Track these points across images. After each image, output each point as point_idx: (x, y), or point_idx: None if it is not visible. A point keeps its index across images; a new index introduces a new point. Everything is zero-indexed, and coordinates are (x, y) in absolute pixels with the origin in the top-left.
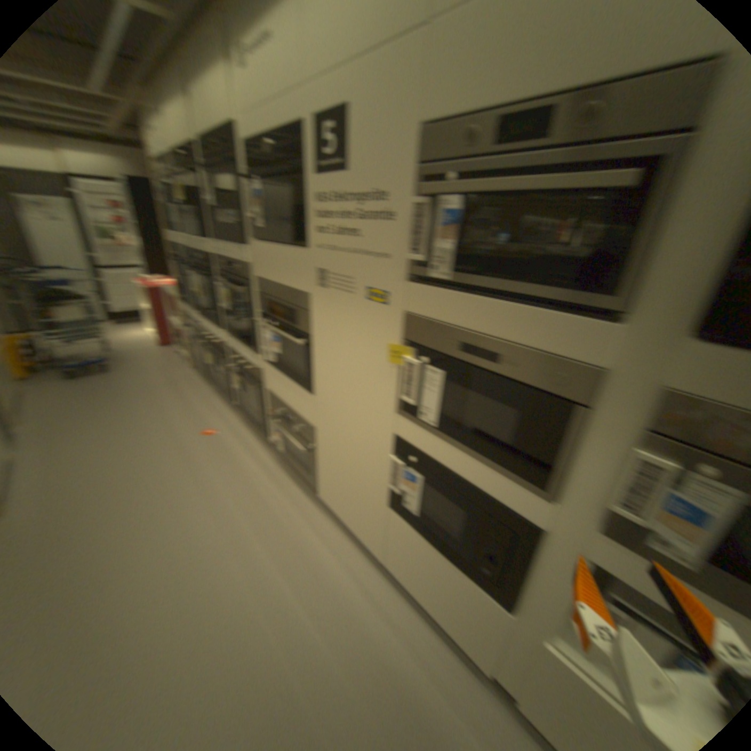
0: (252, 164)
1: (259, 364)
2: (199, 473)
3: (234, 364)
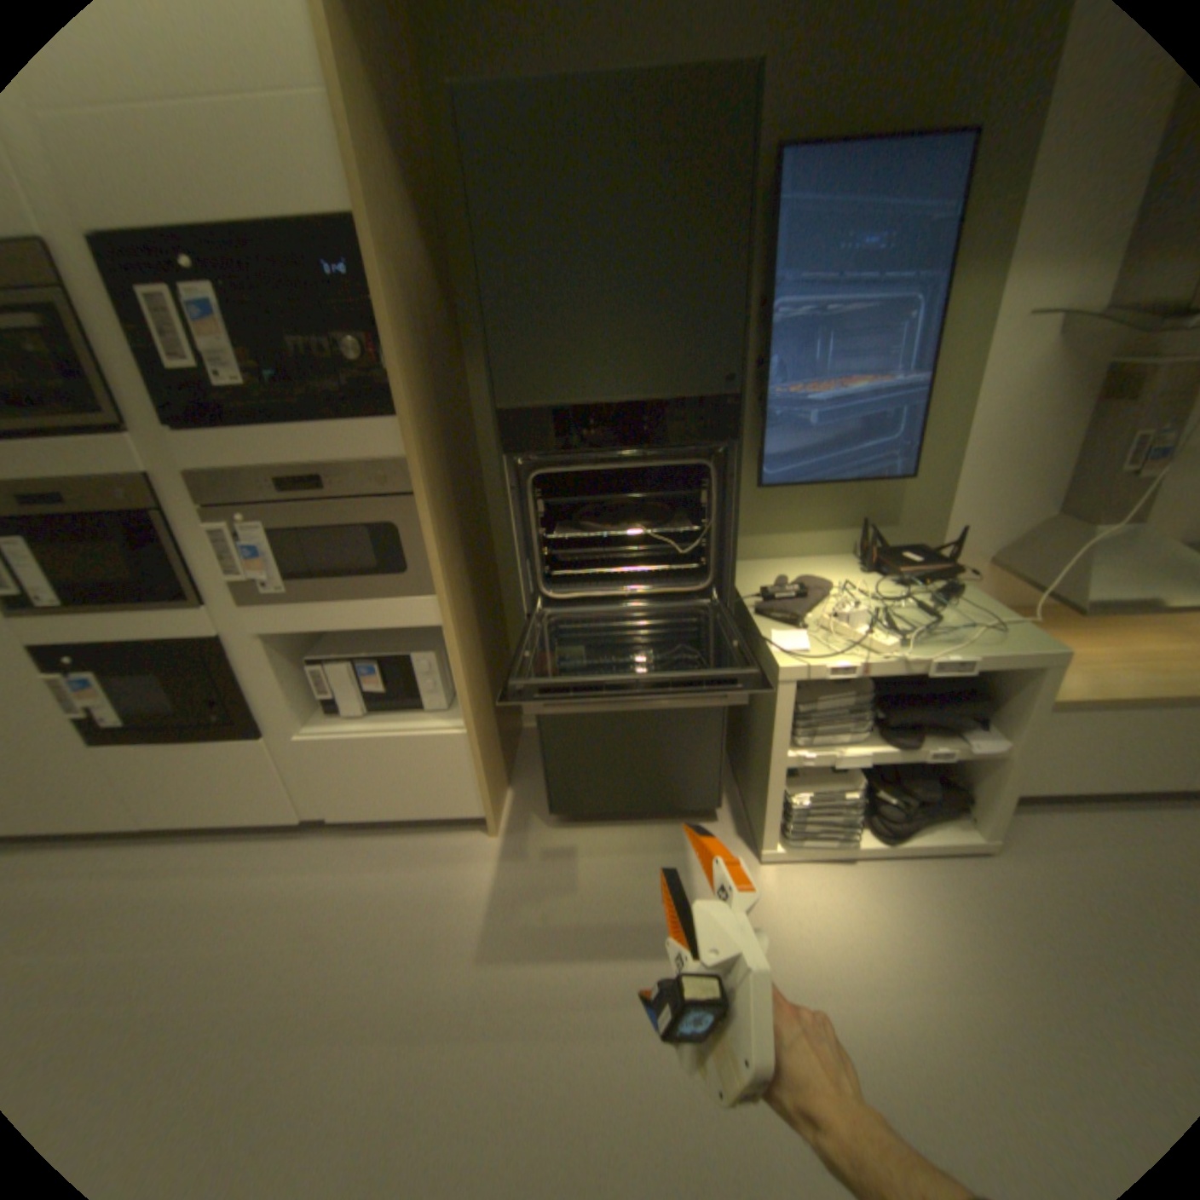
0: None
1: None
2: None
3: None
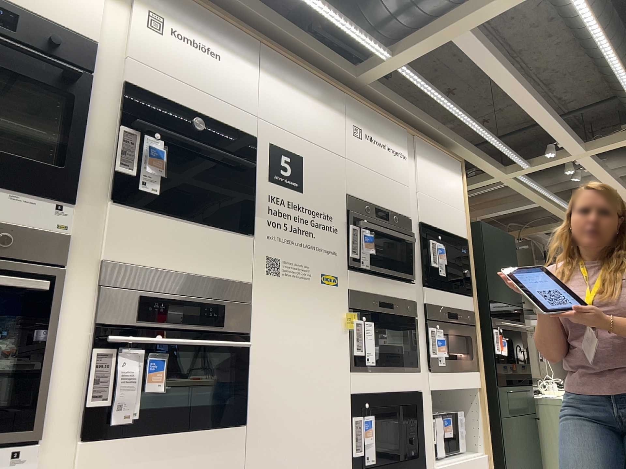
0: (146, 120)
1: (58, 461)
2: None
3: None
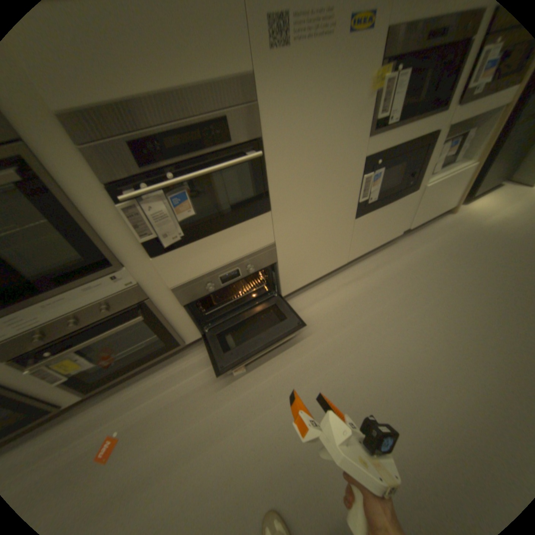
0: None
1: (144, 268)
2: (202, 429)
3: (62, 333)
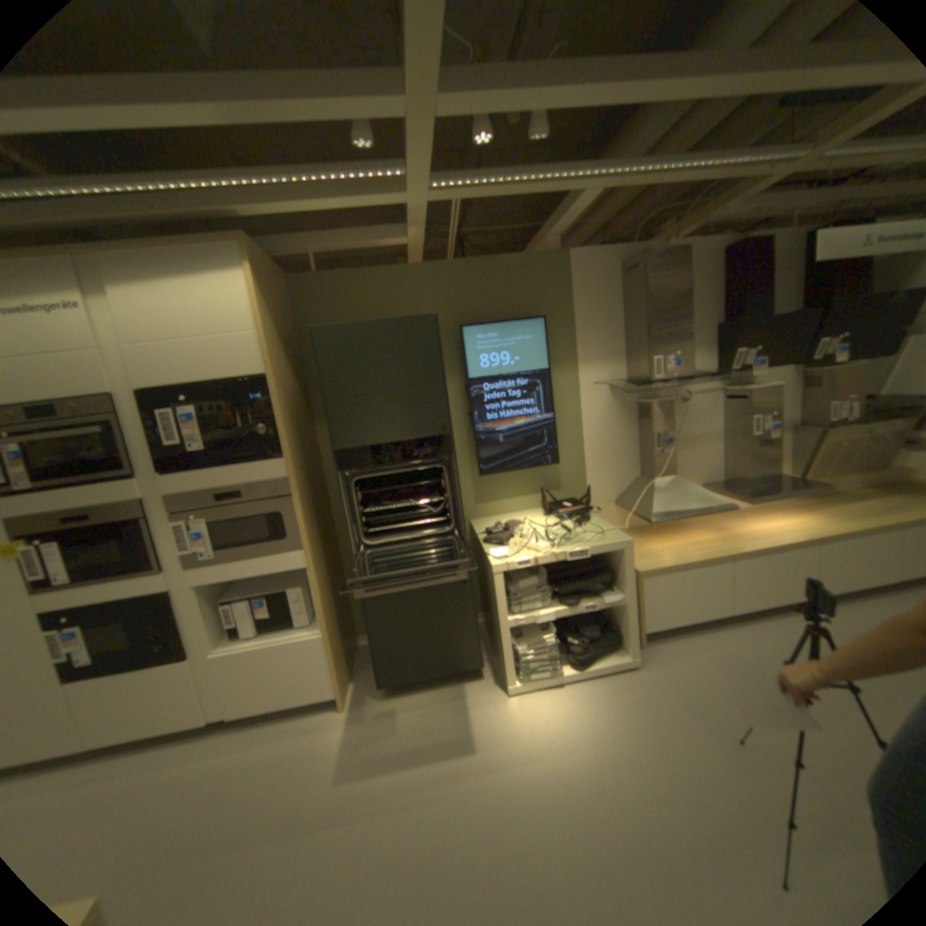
0: None
1: None
2: None
3: None
